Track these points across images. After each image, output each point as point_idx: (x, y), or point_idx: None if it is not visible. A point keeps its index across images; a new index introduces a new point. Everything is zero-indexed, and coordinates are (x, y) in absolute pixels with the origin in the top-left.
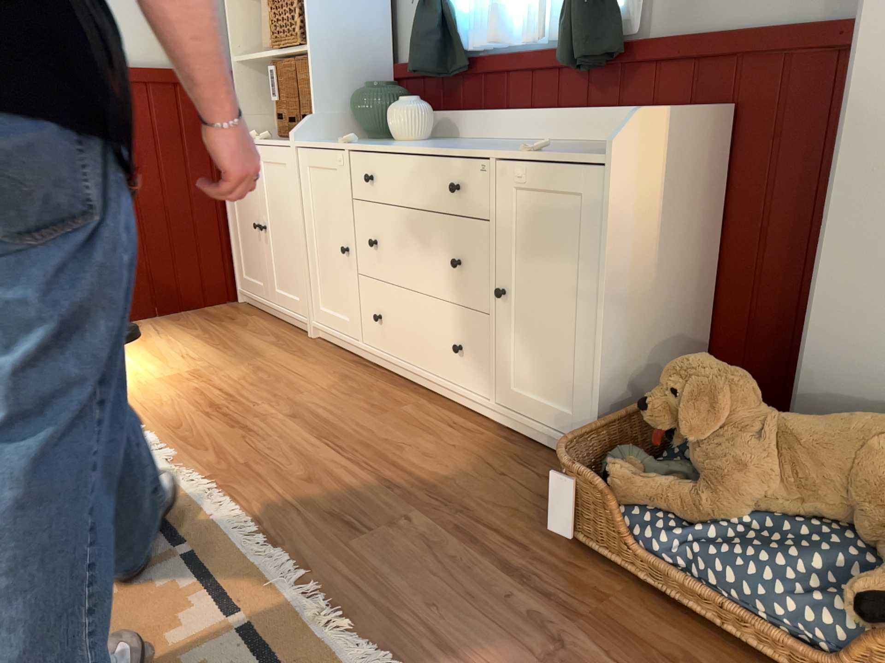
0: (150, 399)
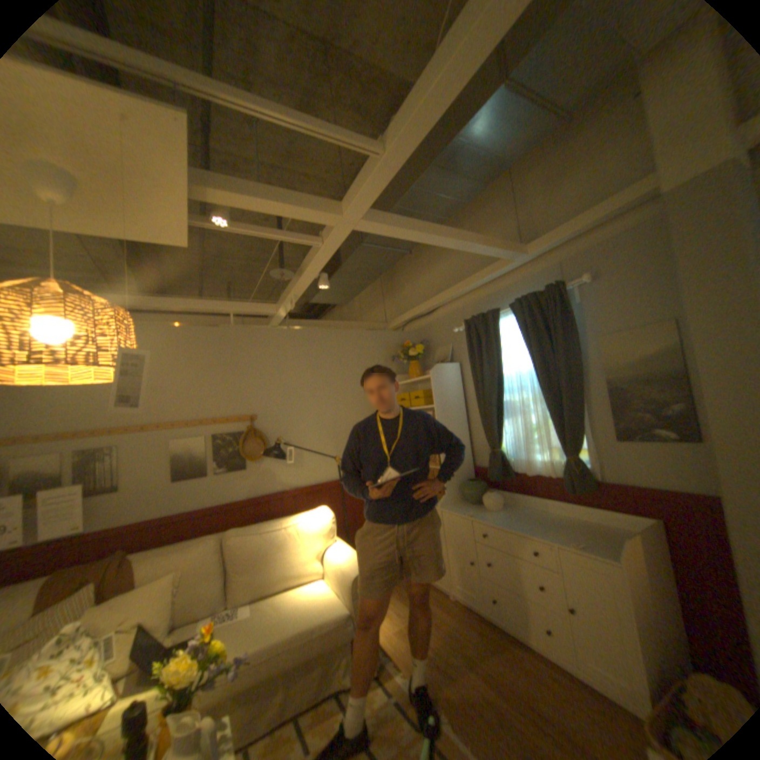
0: (395, 651)
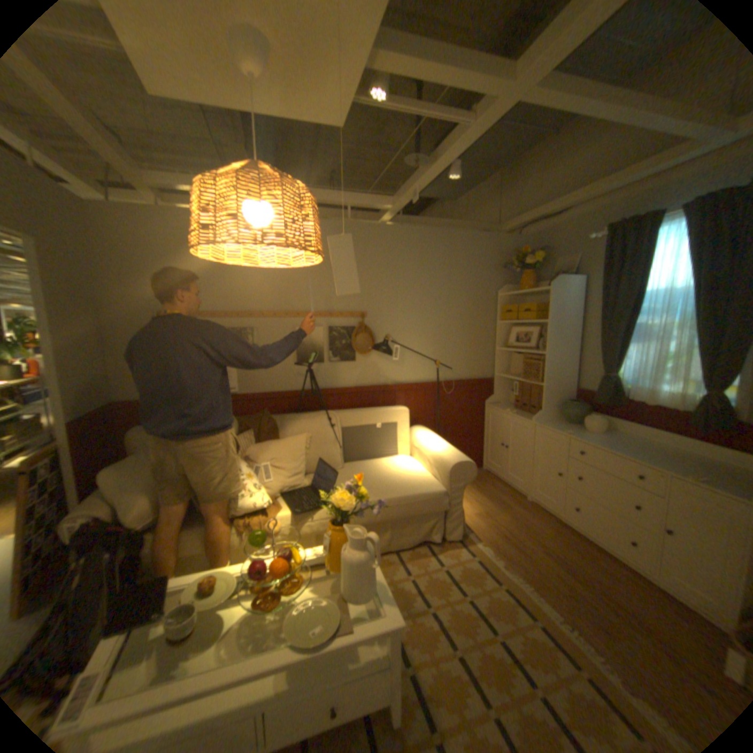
0: (477, 527)
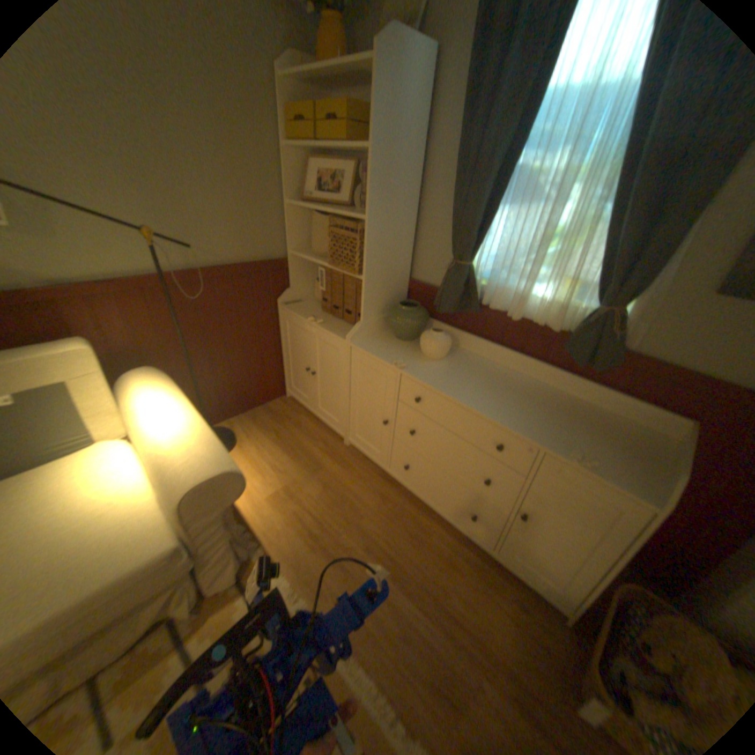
0: (269, 526)
